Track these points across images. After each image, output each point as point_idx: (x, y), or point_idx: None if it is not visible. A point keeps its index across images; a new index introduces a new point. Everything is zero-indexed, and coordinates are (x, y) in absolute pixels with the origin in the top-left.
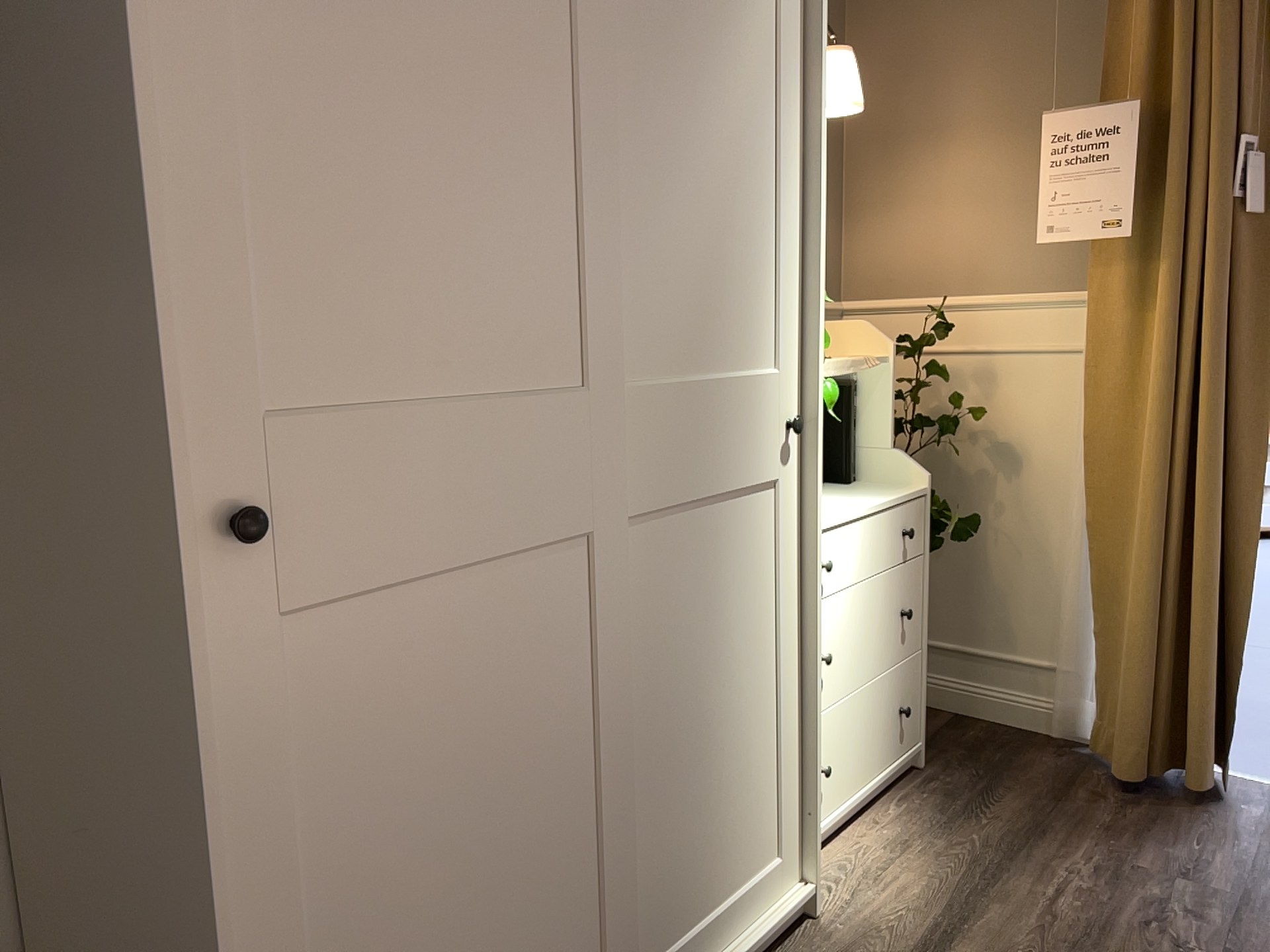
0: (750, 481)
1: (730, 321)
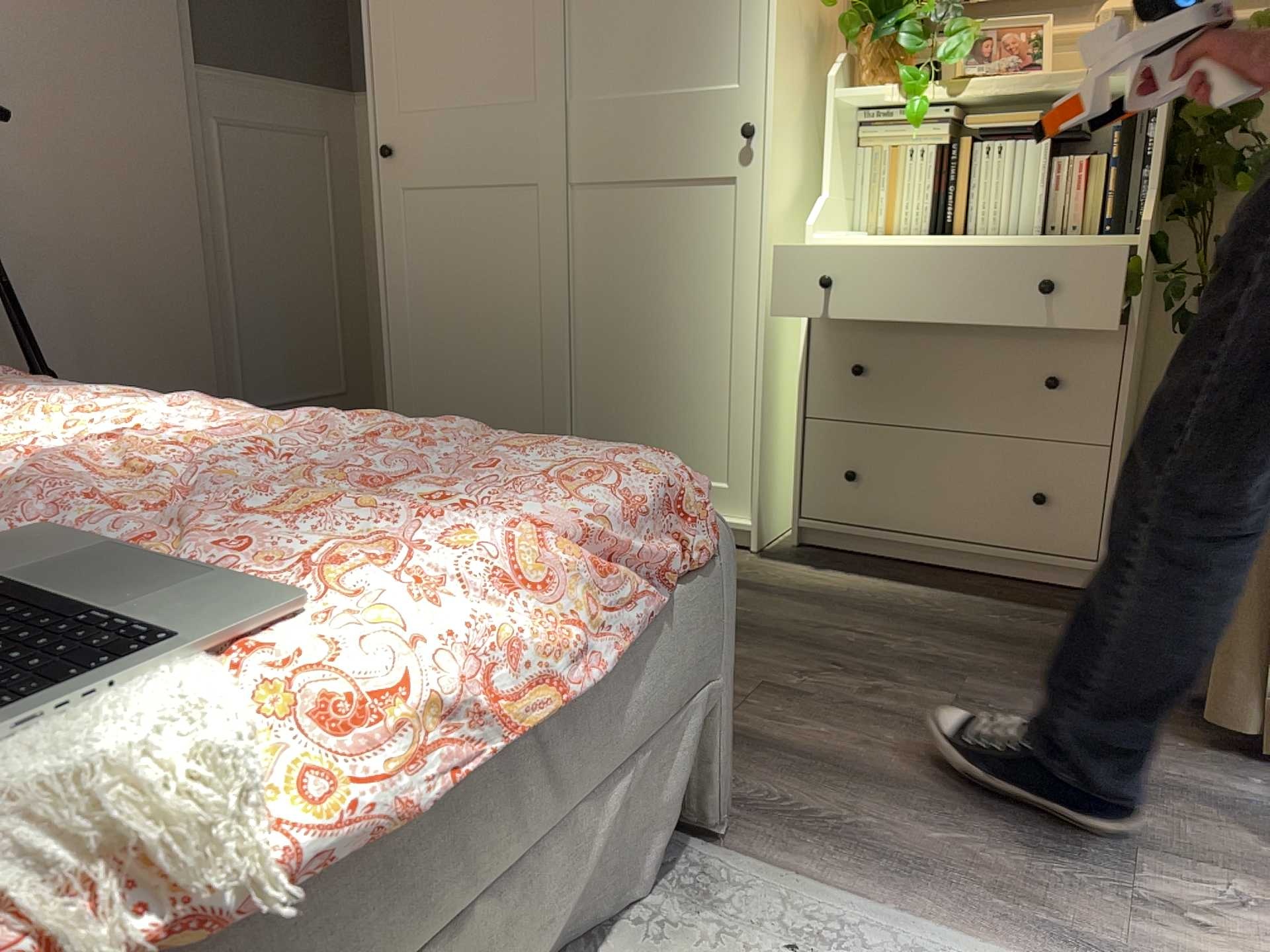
0: (705, 176)
1: (685, 41)
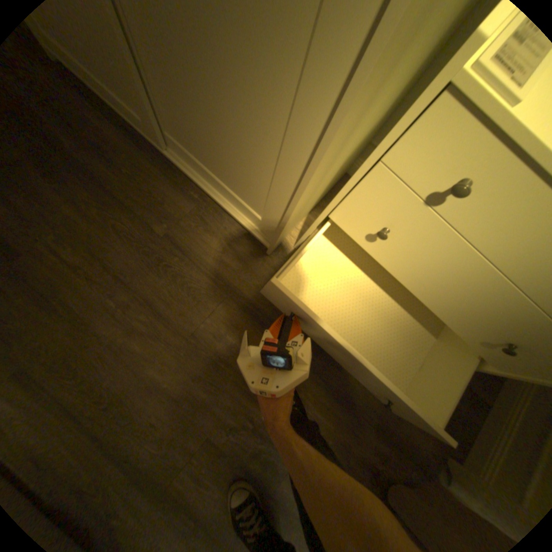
0: None
1: None
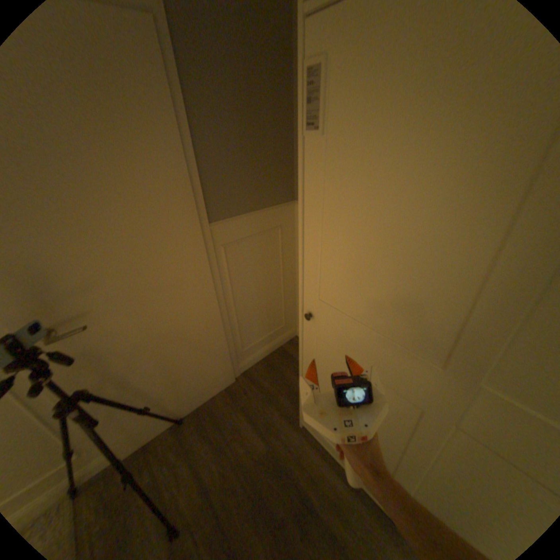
0: None
1: None
